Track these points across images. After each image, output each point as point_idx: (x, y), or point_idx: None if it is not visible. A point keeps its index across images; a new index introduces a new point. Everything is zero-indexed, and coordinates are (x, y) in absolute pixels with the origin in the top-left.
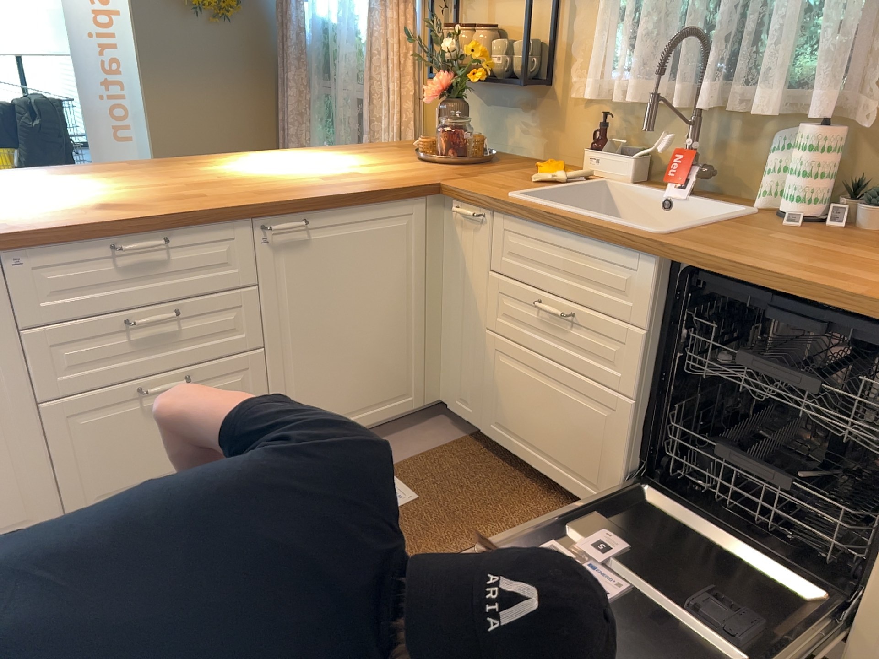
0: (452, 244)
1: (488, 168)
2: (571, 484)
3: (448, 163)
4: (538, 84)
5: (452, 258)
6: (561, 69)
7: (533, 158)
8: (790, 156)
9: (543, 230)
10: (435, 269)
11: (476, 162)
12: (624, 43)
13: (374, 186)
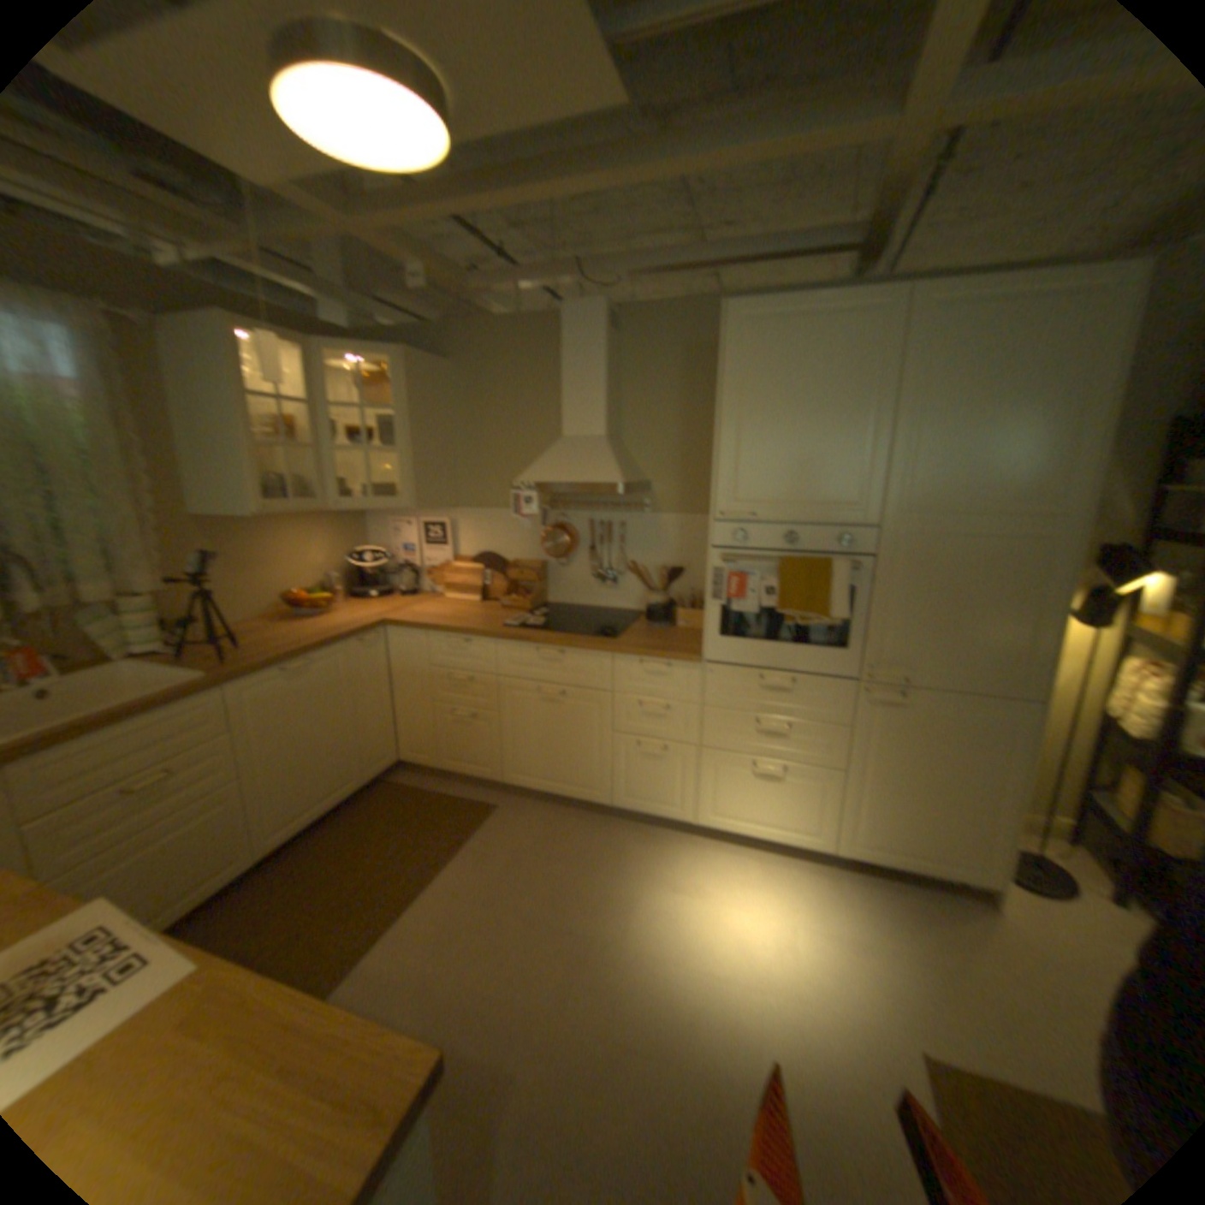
0: None
1: None
2: (213, 892)
3: None
4: None
5: None
6: None
7: None
8: (114, 625)
9: (104, 738)
10: None
11: None
12: None
13: None
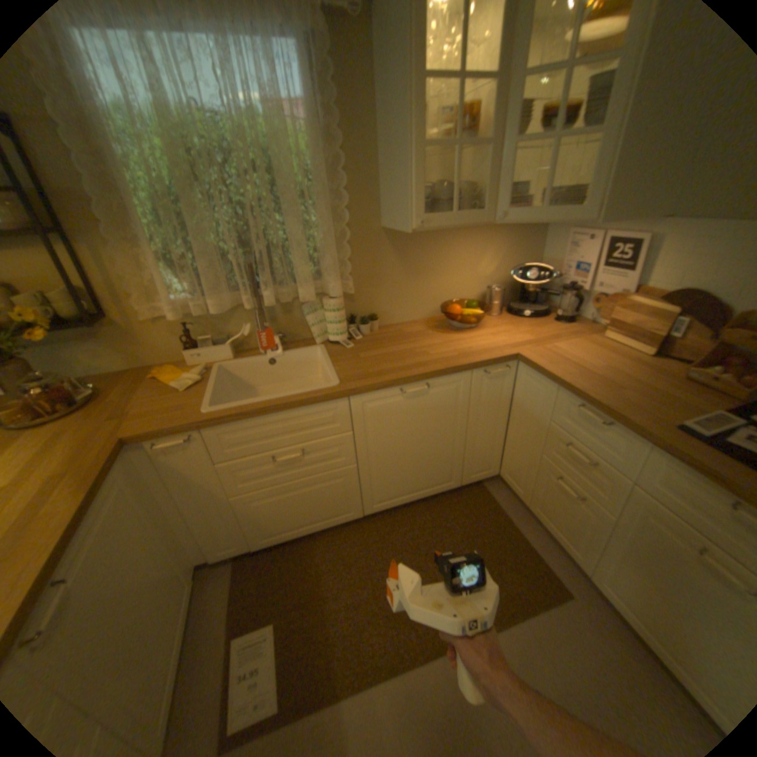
0: (155, 470)
1: (113, 398)
2: (332, 523)
3: (65, 415)
4: (88, 316)
5: (159, 479)
6: (112, 300)
7: (120, 370)
8: (320, 313)
9: (258, 419)
10: (148, 497)
11: (88, 399)
12: (183, 275)
13: (75, 486)
